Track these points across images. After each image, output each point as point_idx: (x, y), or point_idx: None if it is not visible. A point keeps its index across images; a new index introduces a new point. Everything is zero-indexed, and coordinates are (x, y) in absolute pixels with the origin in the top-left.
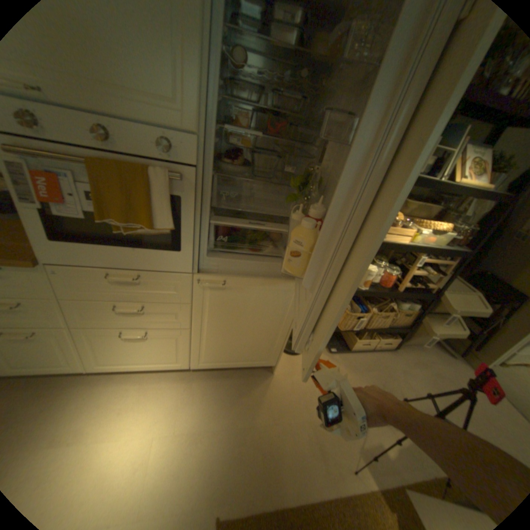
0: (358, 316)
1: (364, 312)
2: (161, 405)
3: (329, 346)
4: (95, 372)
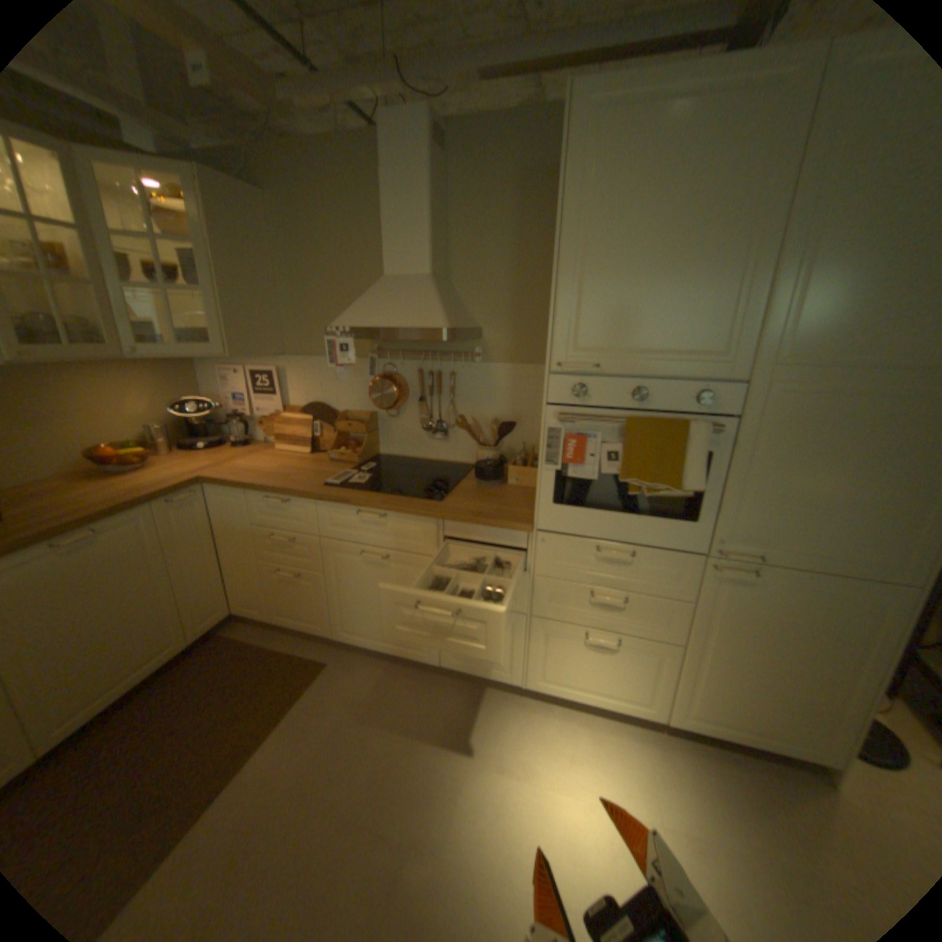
0: None
1: None
2: (629, 773)
3: None
4: (535, 691)
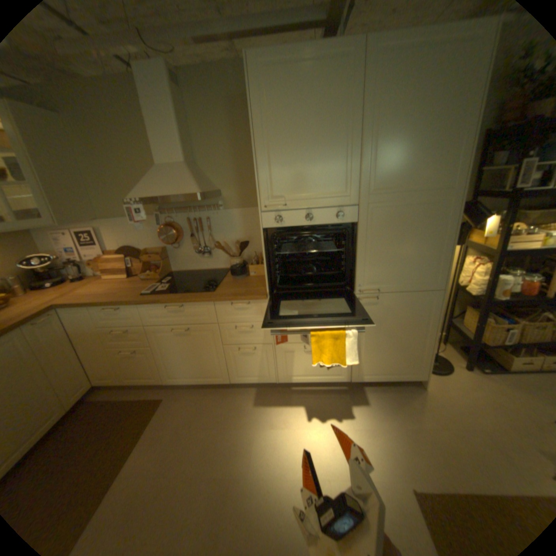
0: (506, 327)
1: (512, 324)
2: (336, 410)
3: (480, 368)
4: (284, 383)
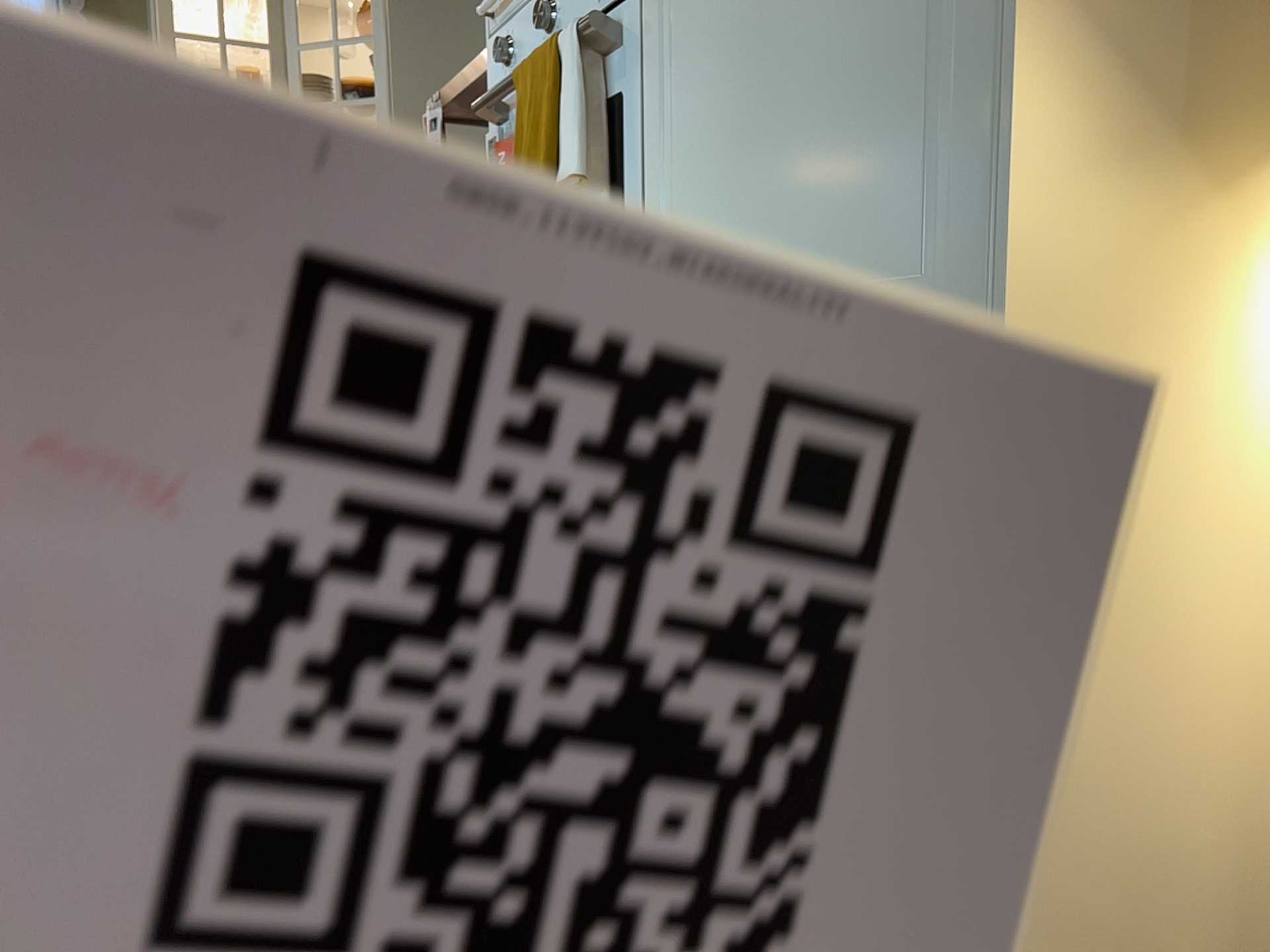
0: None
1: None
2: None
3: None
4: None
